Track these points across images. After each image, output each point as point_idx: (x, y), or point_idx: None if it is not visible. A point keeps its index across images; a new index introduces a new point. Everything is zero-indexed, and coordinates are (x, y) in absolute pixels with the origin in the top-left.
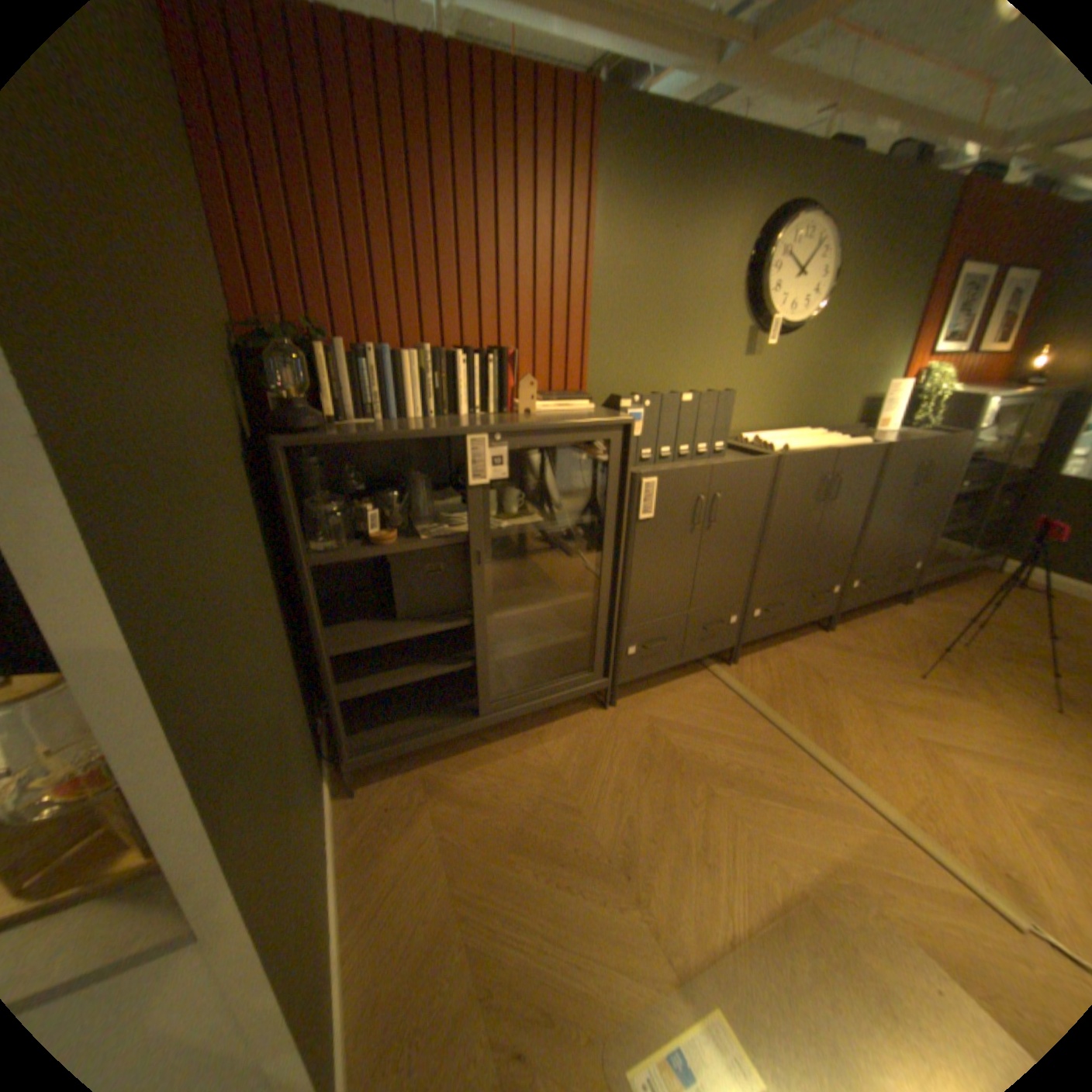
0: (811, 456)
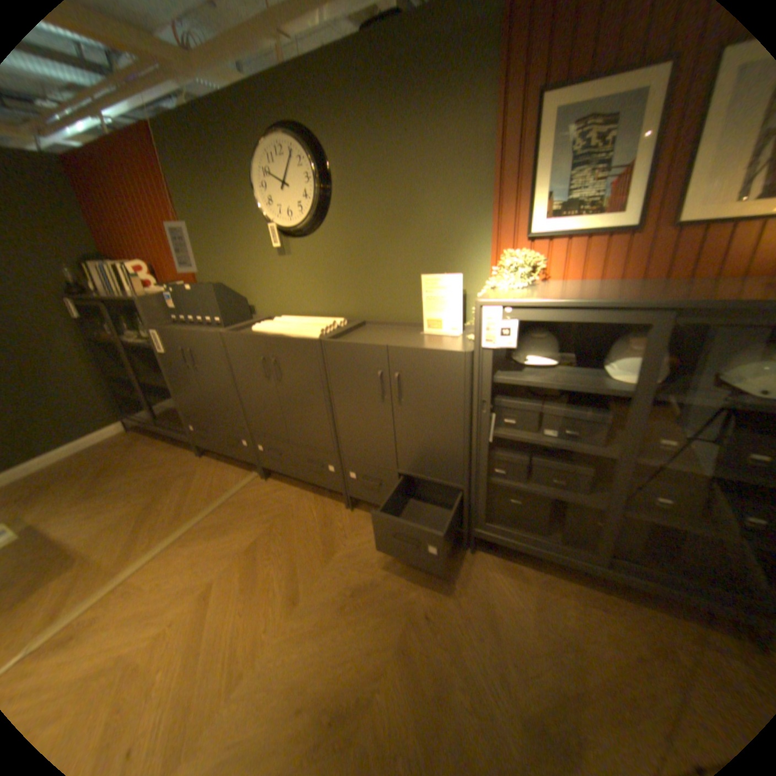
0: (242, 338)
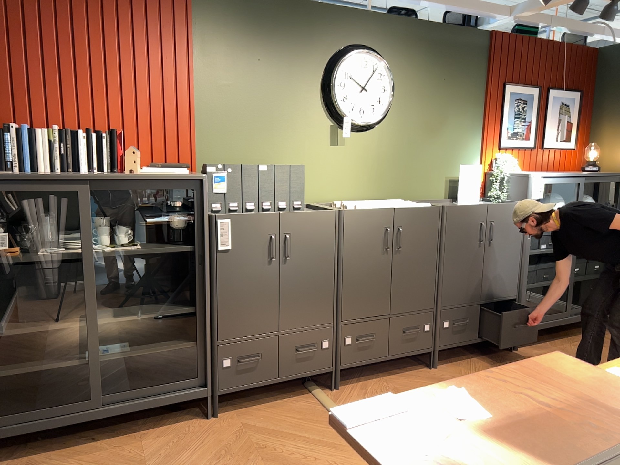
0: (369, 212)
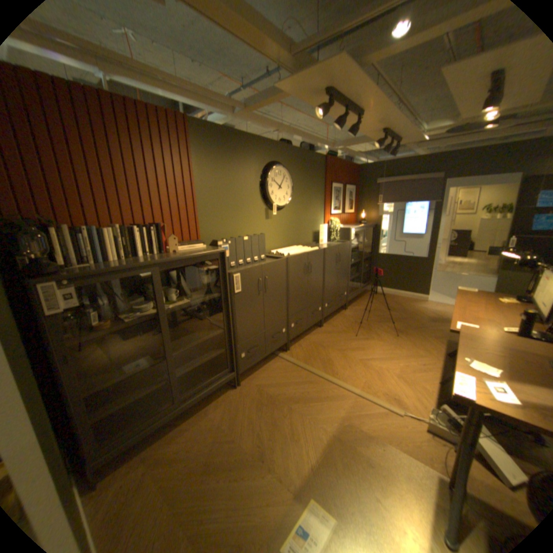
0: (298, 256)
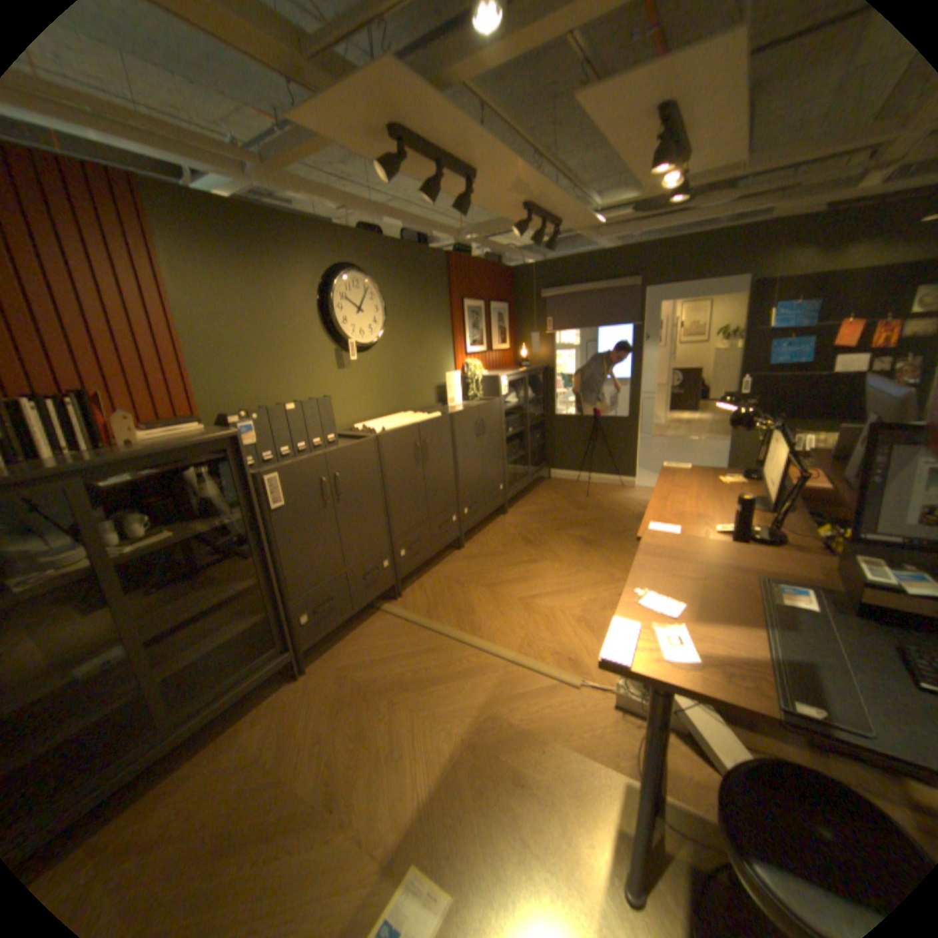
0: (401, 432)
